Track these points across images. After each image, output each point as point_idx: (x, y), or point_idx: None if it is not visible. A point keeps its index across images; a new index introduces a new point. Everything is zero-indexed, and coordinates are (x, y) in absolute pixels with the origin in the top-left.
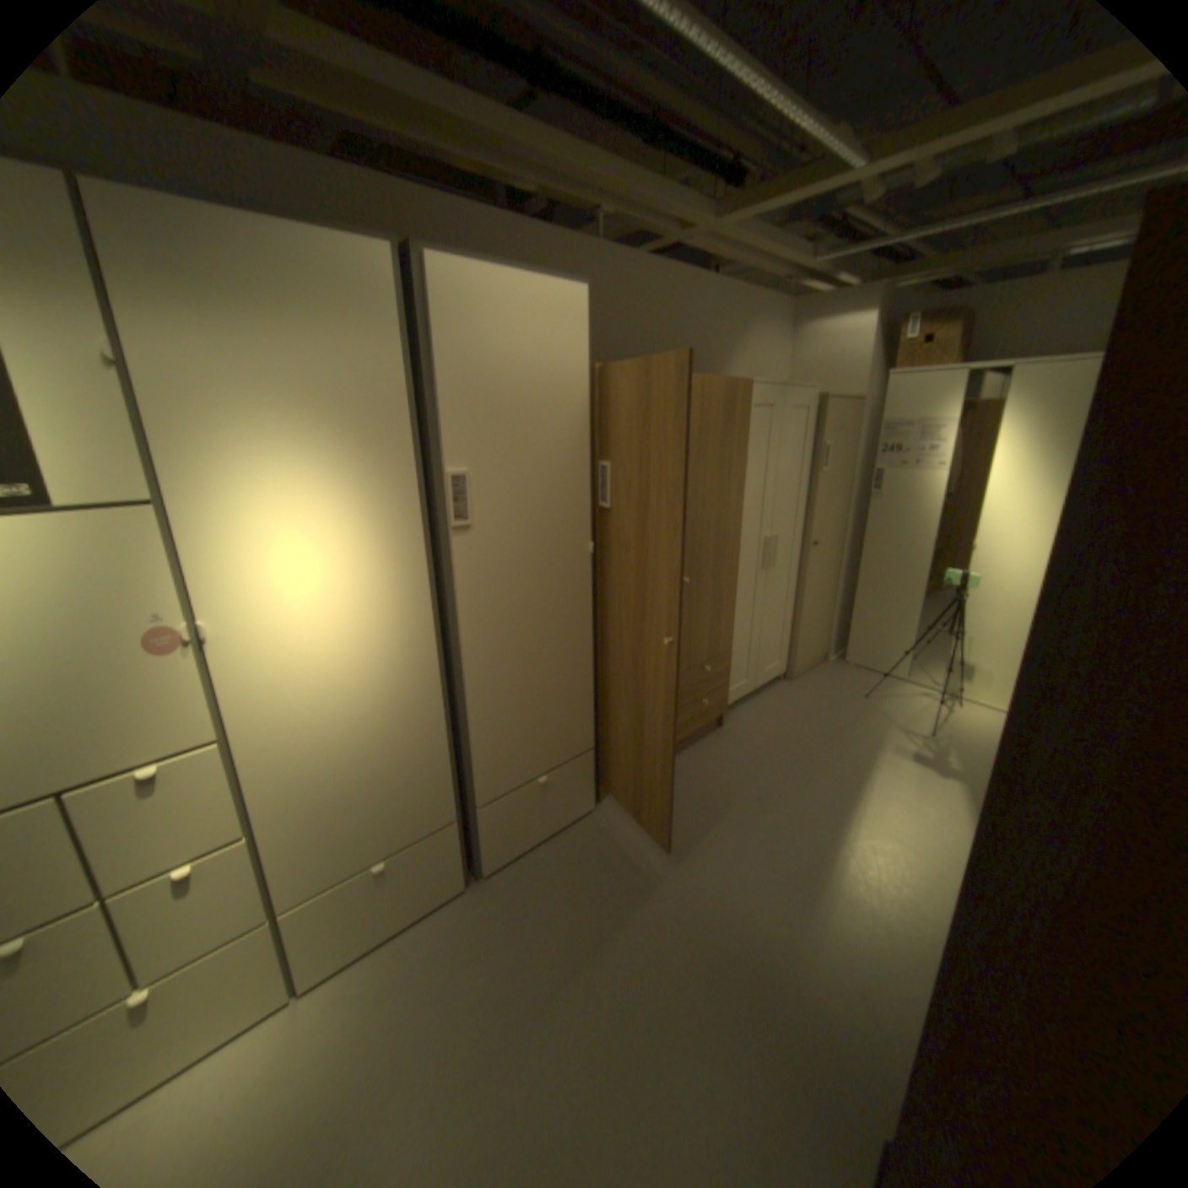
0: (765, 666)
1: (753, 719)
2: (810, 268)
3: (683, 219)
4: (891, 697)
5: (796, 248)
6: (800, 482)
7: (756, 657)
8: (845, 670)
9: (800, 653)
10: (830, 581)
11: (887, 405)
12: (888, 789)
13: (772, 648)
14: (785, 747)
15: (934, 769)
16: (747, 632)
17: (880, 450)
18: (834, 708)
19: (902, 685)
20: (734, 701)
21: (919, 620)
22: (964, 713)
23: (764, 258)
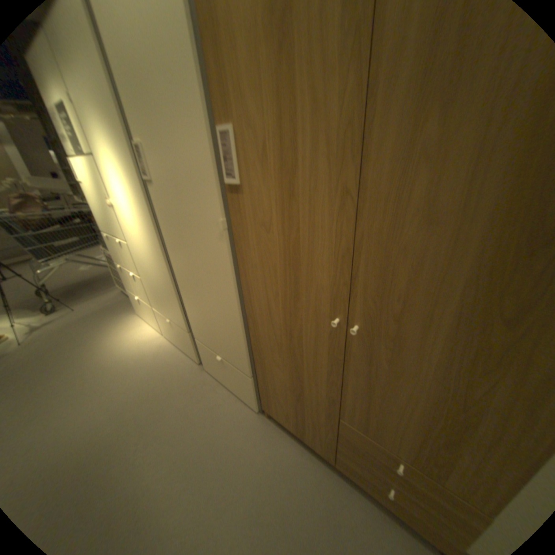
0: None
1: None
2: None
3: None
4: None
5: None
6: None
7: None
8: None
9: None
10: None
11: None
12: None
13: None
14: None
15: None
16: None
17: None
18: None
19: None
20: None
21: None
22: None
23: None
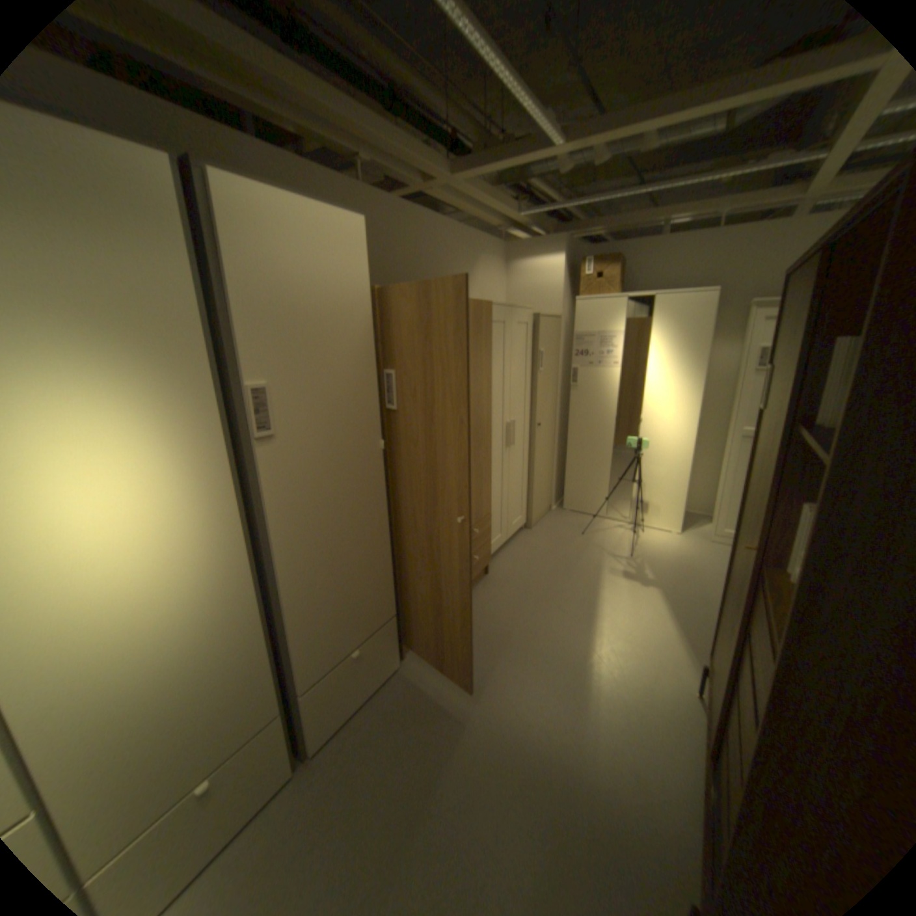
0: (511, 521)
1: (509, 563)
2: (513, 221)
3: (426, 172)
4: (598, 531)
5: (507, 204)
6: (525, 380)
7: (505, 515)
8: (564, 515)
9: (534, 507)
10: (549, 451)
11: (574, 322)
12: (612, 602)
13: (515, 506)
14: (536, 582)
15: (637, 581)
16: (498, 497)
17: (572, 354)
18: (563, 546)
19: (602, 521)
20: (493, 552)
21: (609, 474)
22: (645, 536)
23: (483, 210)
